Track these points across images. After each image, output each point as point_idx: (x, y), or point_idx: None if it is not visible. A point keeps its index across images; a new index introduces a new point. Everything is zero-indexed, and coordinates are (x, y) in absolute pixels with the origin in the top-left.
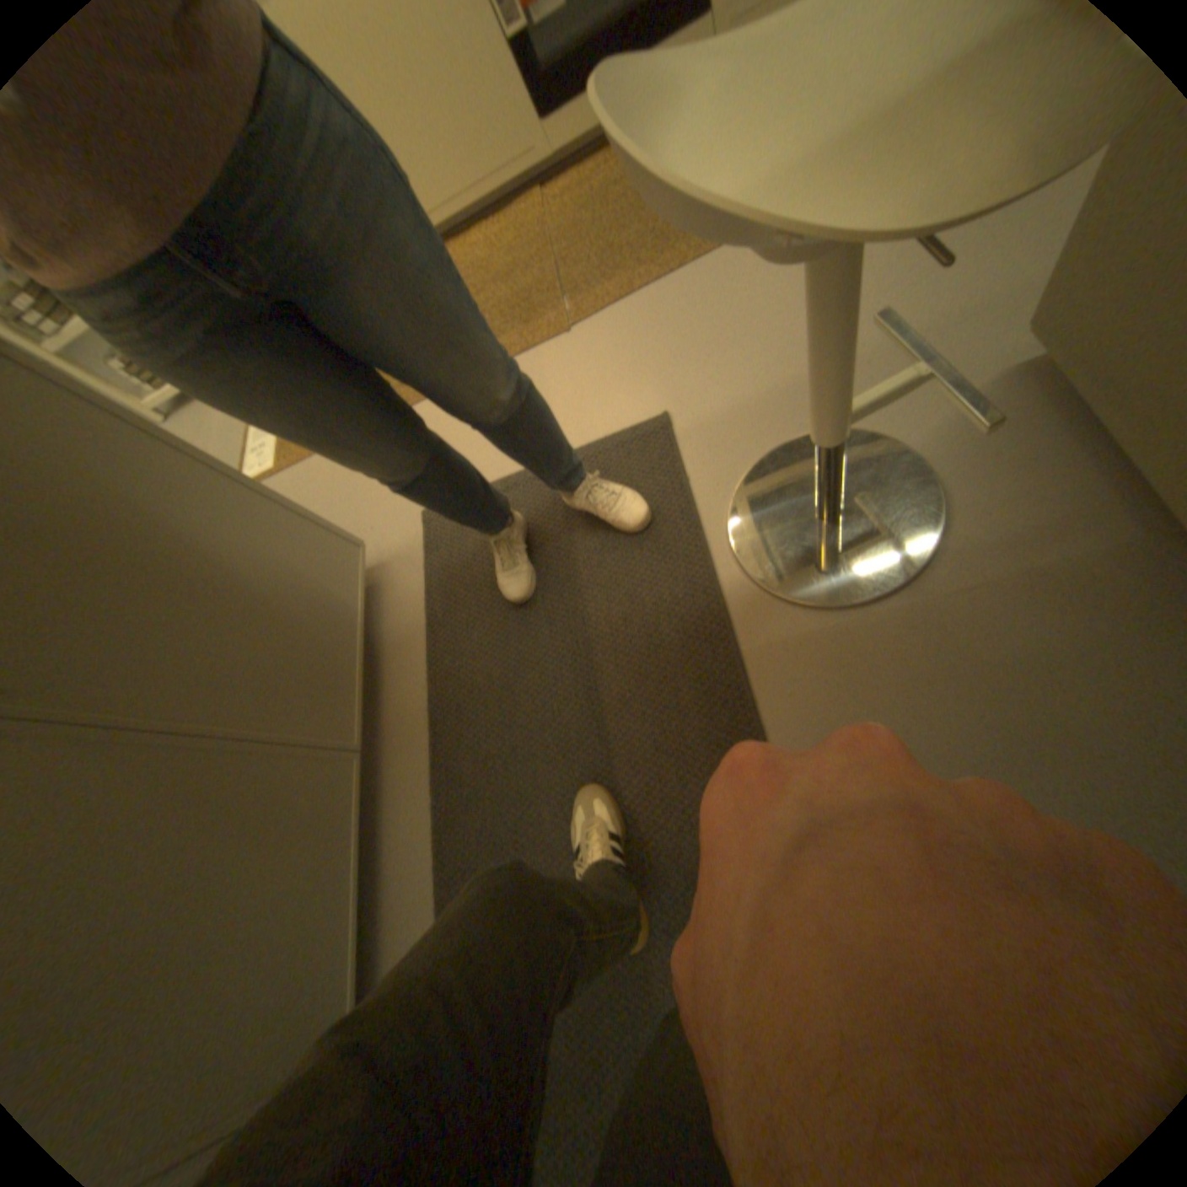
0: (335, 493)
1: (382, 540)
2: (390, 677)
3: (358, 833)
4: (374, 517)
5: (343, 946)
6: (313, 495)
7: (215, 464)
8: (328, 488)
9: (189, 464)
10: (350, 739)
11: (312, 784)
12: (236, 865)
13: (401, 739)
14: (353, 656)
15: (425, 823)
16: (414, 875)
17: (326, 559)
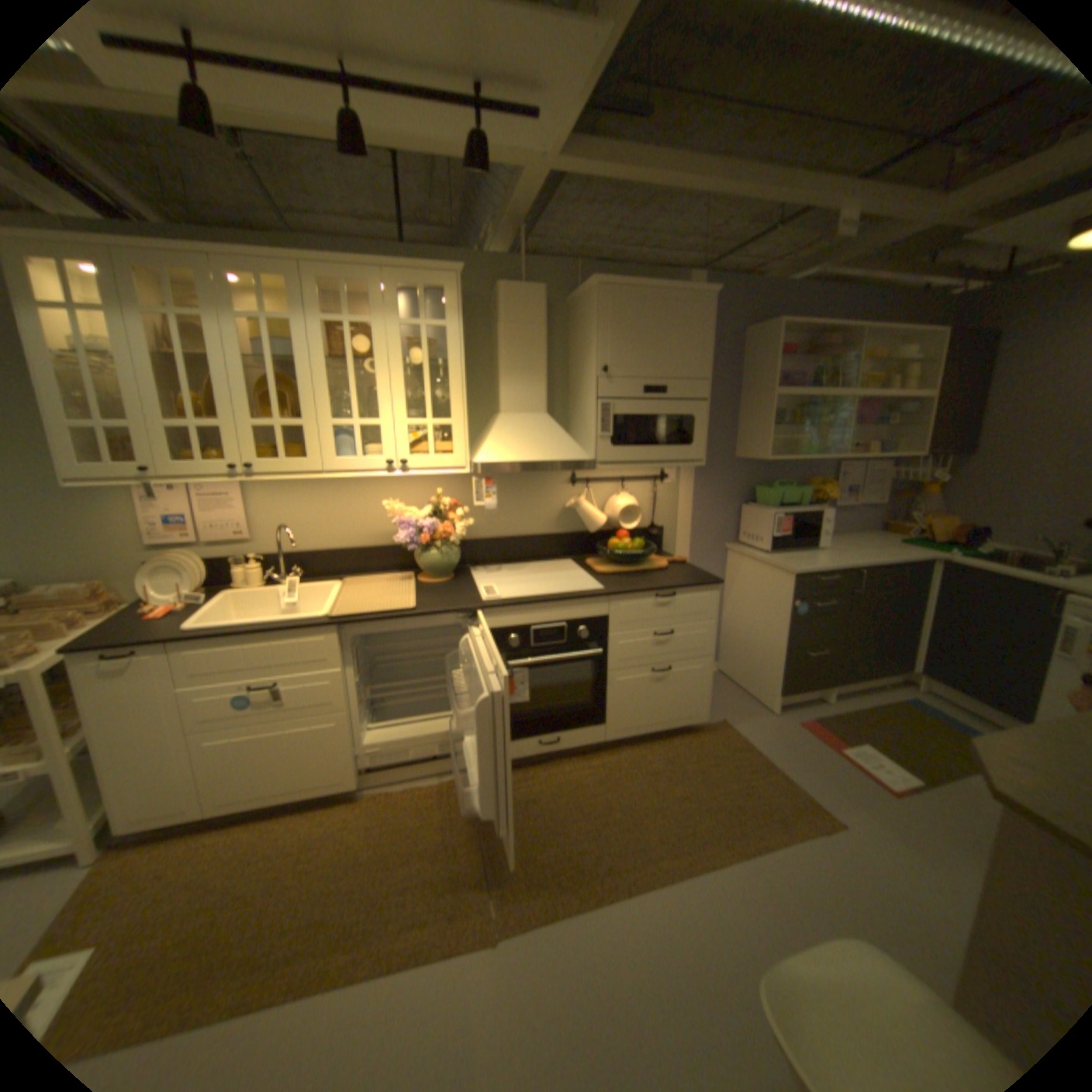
0: None
1: None
2: None
3: None
4: None
5: None
6: None
7: None
8: None
9: None
10: None
11: None
12: None
13: None
14: None
15: None
16: None
17: None
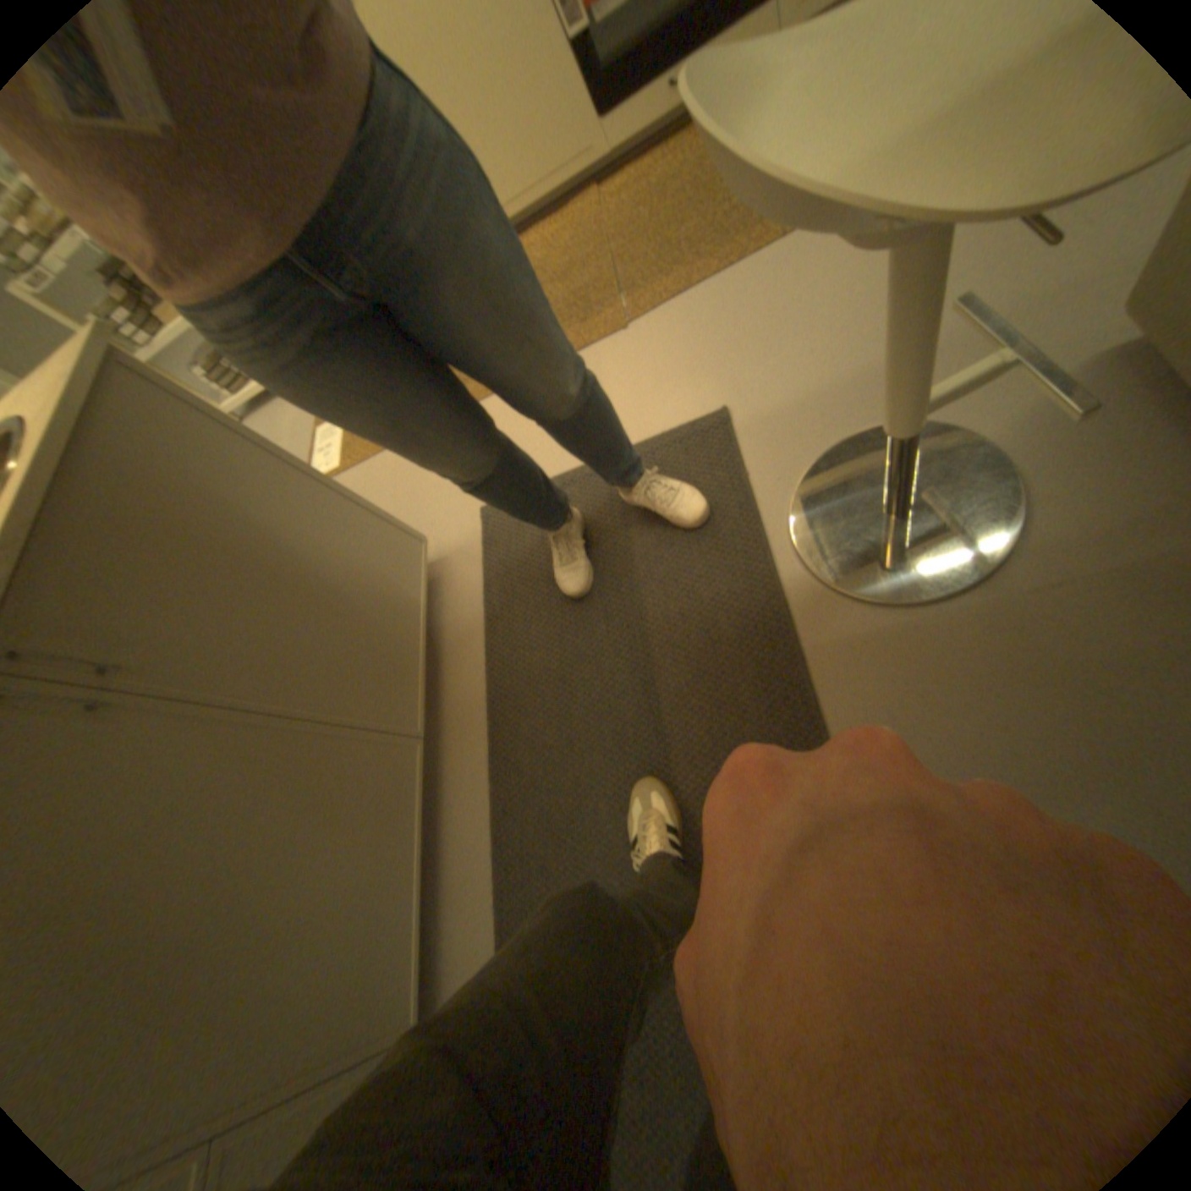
0: (396, 489)
1: (441, 535)
2: (449, 667)
3: (420, 815)
4: (433, 512)
5: (407, 921)
6: (375, 492)
7: (294, 461)
8: (389, 485)
9: (271, 461)
10: (413, 725)
11: (379, 766)
12: (313, 838)
13: (460, 727)
14: (415, 646)
15: (483, 808)
16: (473, 858)
17: (390, 552)
